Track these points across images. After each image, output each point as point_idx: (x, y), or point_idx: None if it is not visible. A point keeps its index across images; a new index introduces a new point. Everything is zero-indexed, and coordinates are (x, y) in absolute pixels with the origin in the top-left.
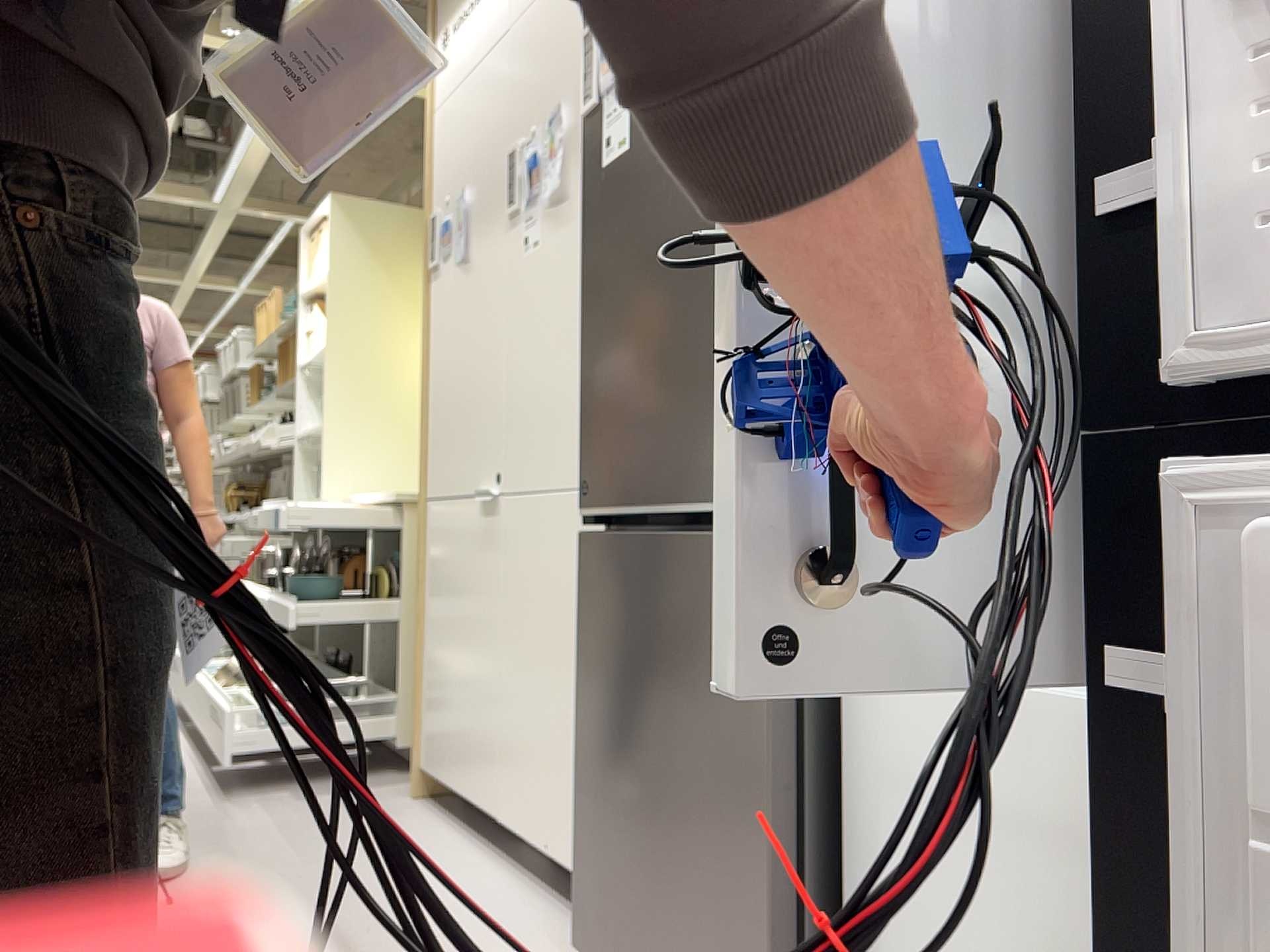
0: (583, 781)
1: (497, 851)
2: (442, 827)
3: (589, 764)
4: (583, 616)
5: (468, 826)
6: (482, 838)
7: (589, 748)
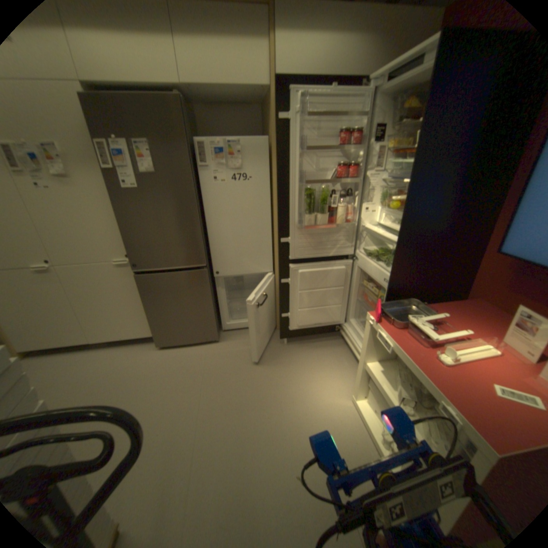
0: (151, 320)
1: (86, 351)
2: (53, 358)
3: (153, 316)
4: (142, 291)
5: (61, 353)
6: (73, 352)
7: (152, 314)
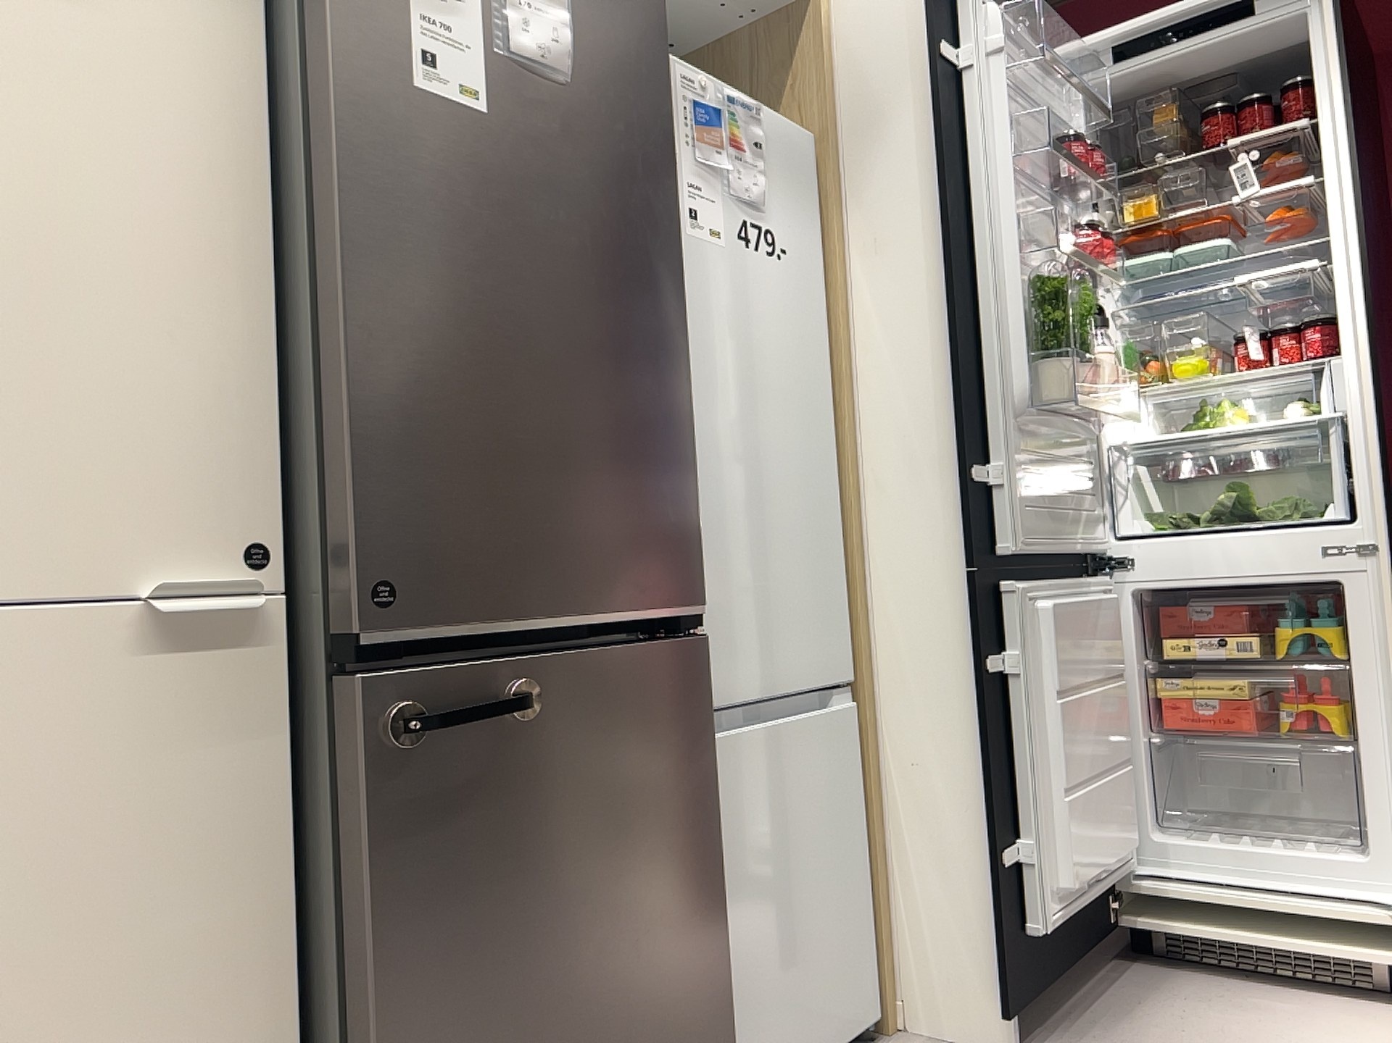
0: None
1: None
2: None
3: None
4: (385, 817)
5: None
6: None
7: (419, 1038)
